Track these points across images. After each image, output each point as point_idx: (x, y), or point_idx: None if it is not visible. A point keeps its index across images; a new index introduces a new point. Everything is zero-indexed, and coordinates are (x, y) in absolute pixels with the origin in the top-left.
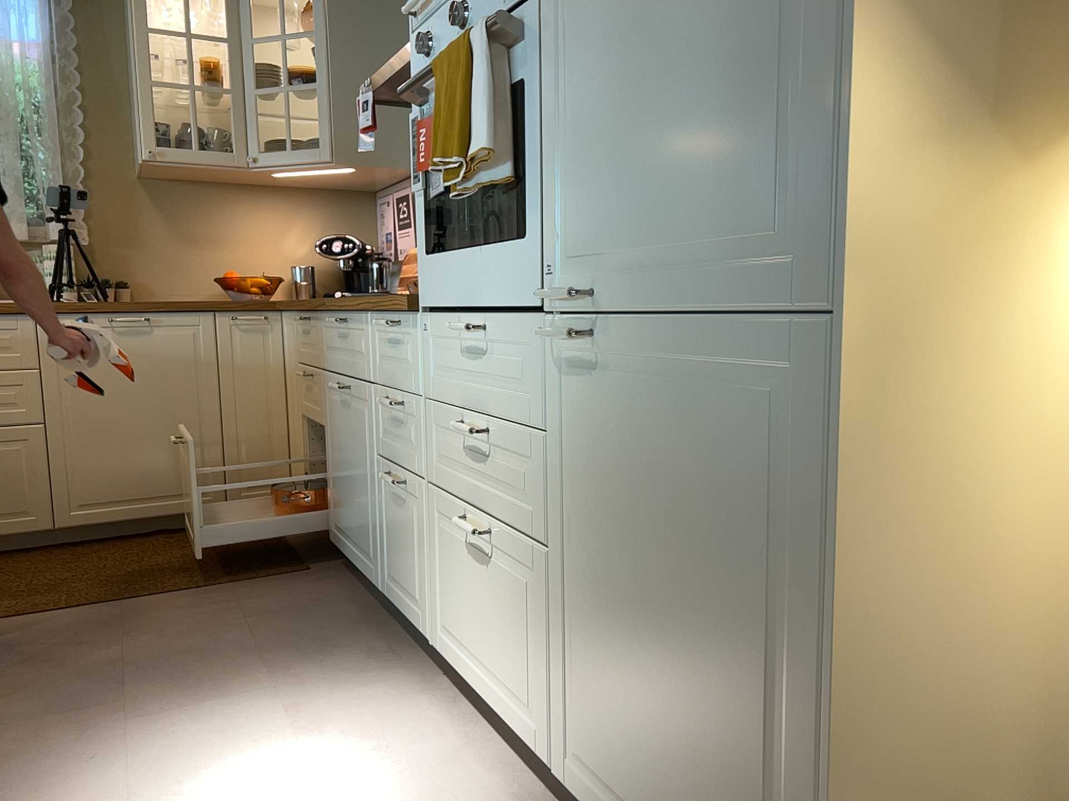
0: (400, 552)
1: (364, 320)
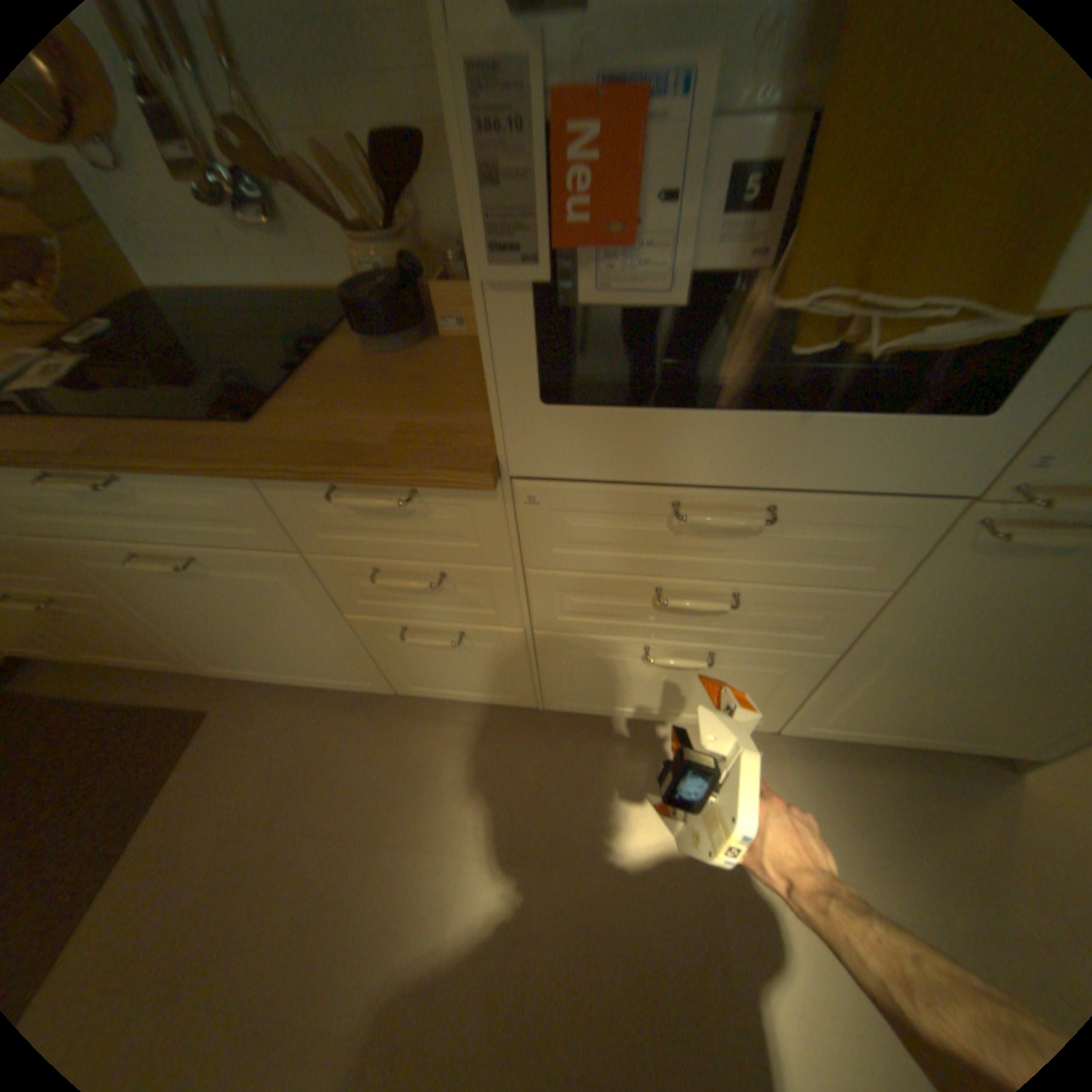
0: (446, 671)
1: (219, 481)
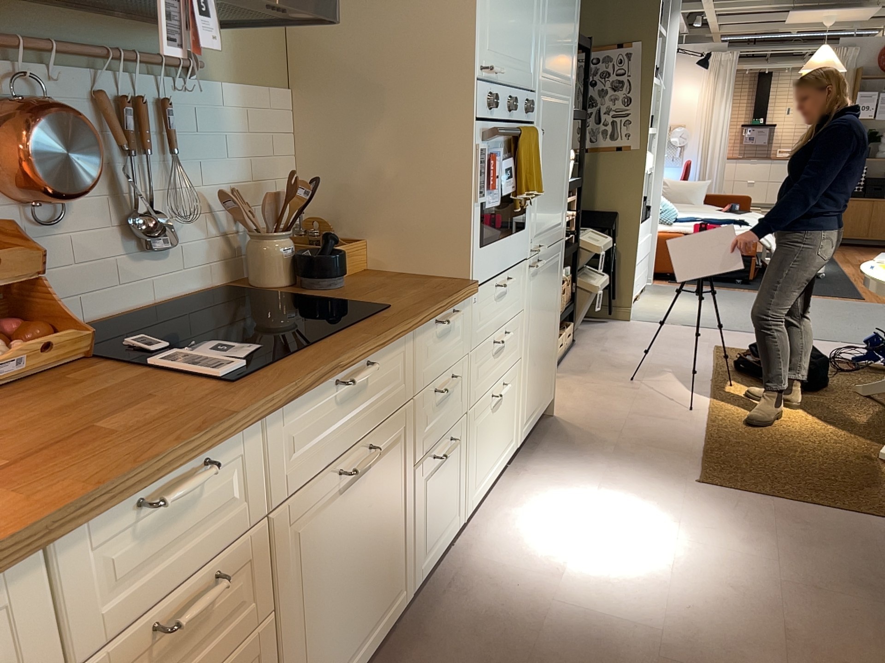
0: (439, 508)
1: (402, 341)
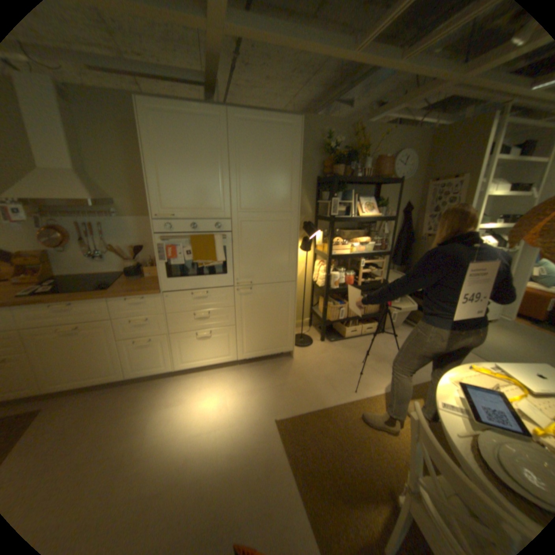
0: (142, 360)
1: (96, 302)
